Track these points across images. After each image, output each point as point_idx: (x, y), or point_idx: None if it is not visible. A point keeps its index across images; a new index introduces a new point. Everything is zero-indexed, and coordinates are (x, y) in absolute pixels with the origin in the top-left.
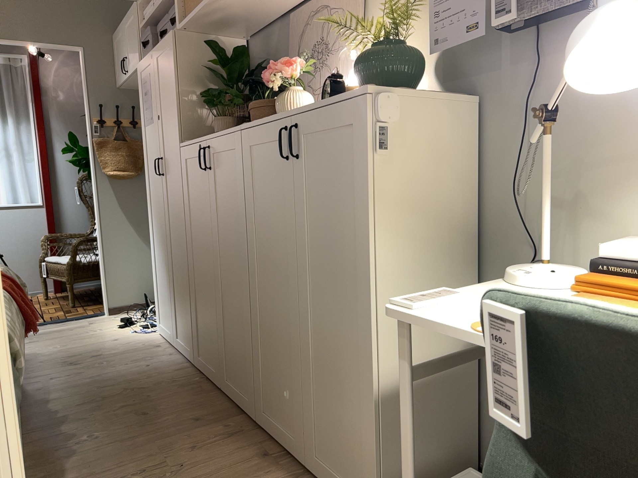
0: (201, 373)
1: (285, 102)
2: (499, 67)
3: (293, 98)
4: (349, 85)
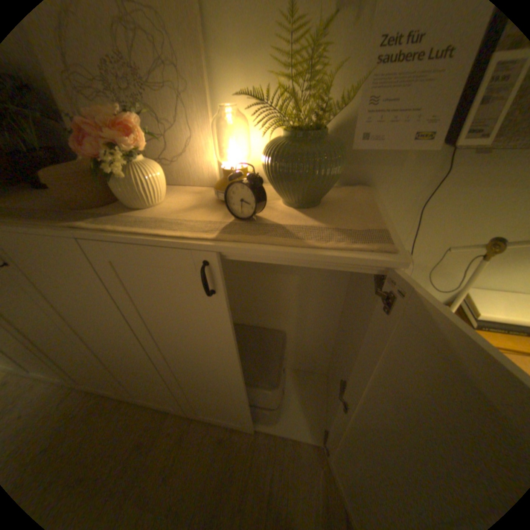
0: (89, 391)
1: (132, 184)
2: (399, 159)
3: (143, 177)
4: (228, 160)
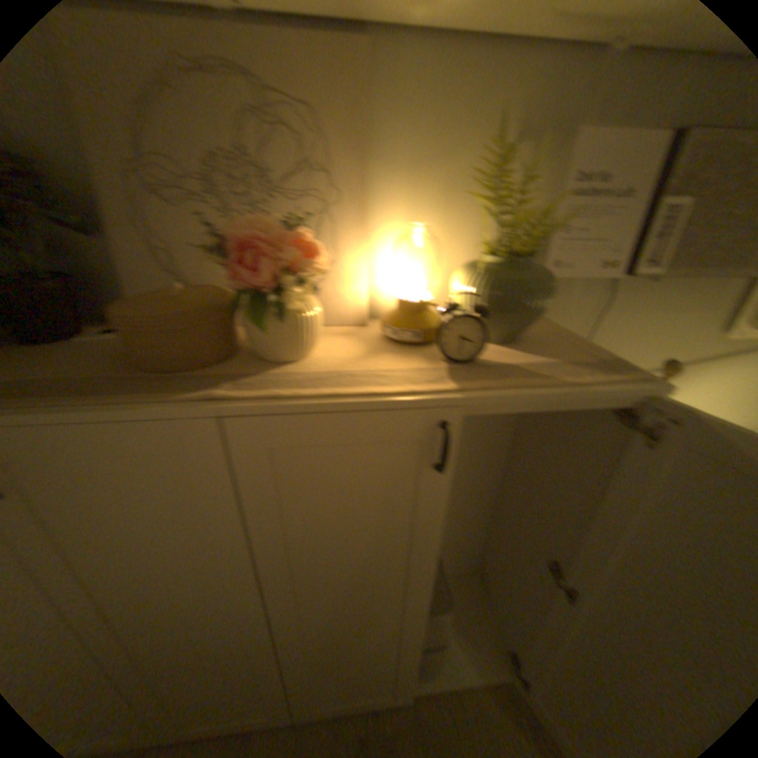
0: None
1: (297, 323)
2: (567, 287)
3: (310, 314)
4: (409, 288)
